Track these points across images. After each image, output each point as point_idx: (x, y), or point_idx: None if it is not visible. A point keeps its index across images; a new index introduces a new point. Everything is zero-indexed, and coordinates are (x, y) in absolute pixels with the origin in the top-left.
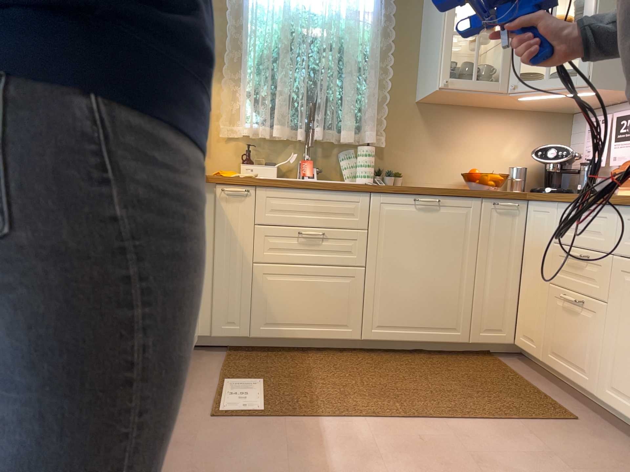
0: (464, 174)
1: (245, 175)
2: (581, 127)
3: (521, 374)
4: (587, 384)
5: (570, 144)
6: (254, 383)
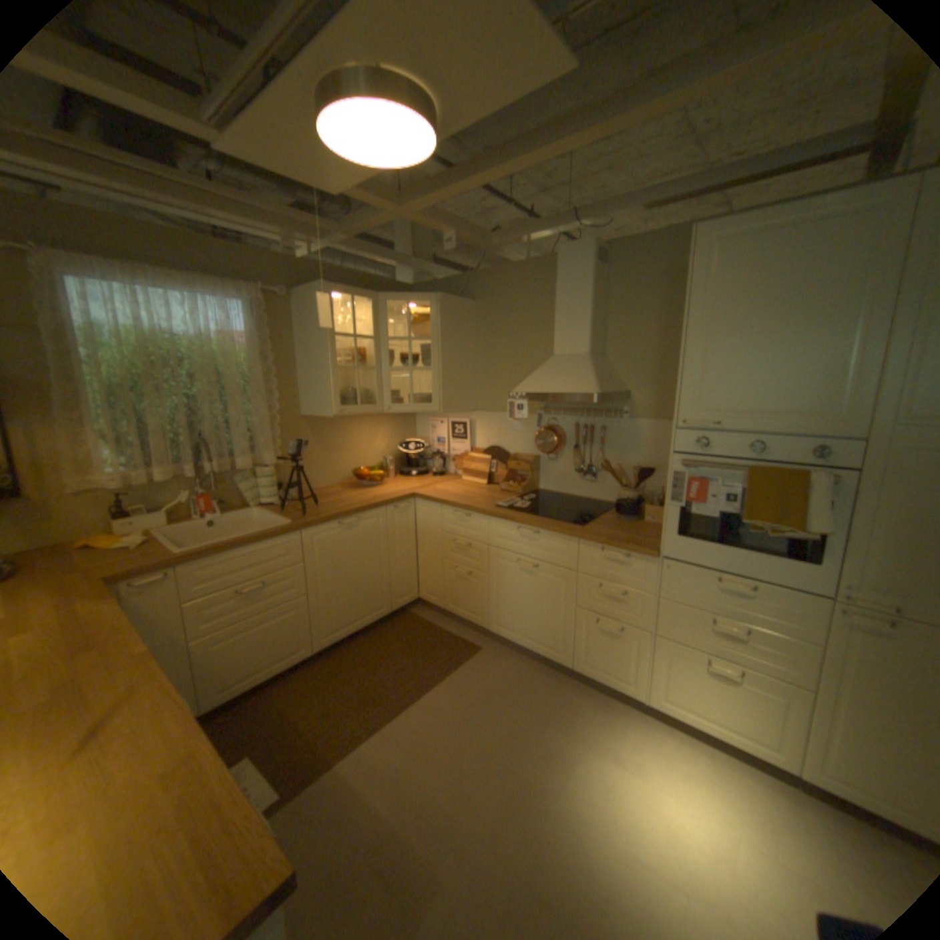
0: (349, 470)
1: (122, 535)
2: (422, 420)
3: (431, 622)
4: (480, 623)
5: (416, 431)
6: (243, 769)
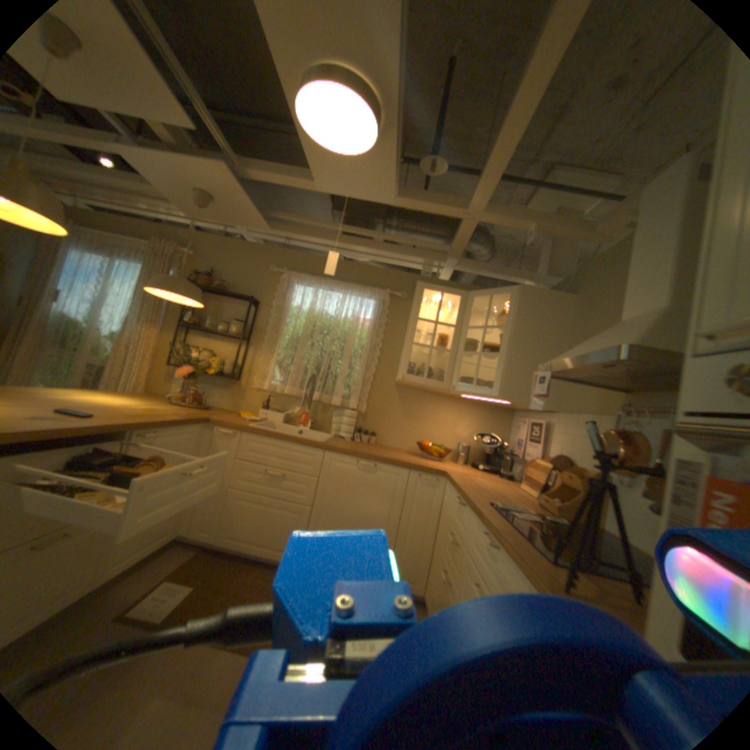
0: (424, 444)
1: (261, 418)
2: (517, 423)
3: None
4: None
5: (511, 434)
6: (183, 593)
